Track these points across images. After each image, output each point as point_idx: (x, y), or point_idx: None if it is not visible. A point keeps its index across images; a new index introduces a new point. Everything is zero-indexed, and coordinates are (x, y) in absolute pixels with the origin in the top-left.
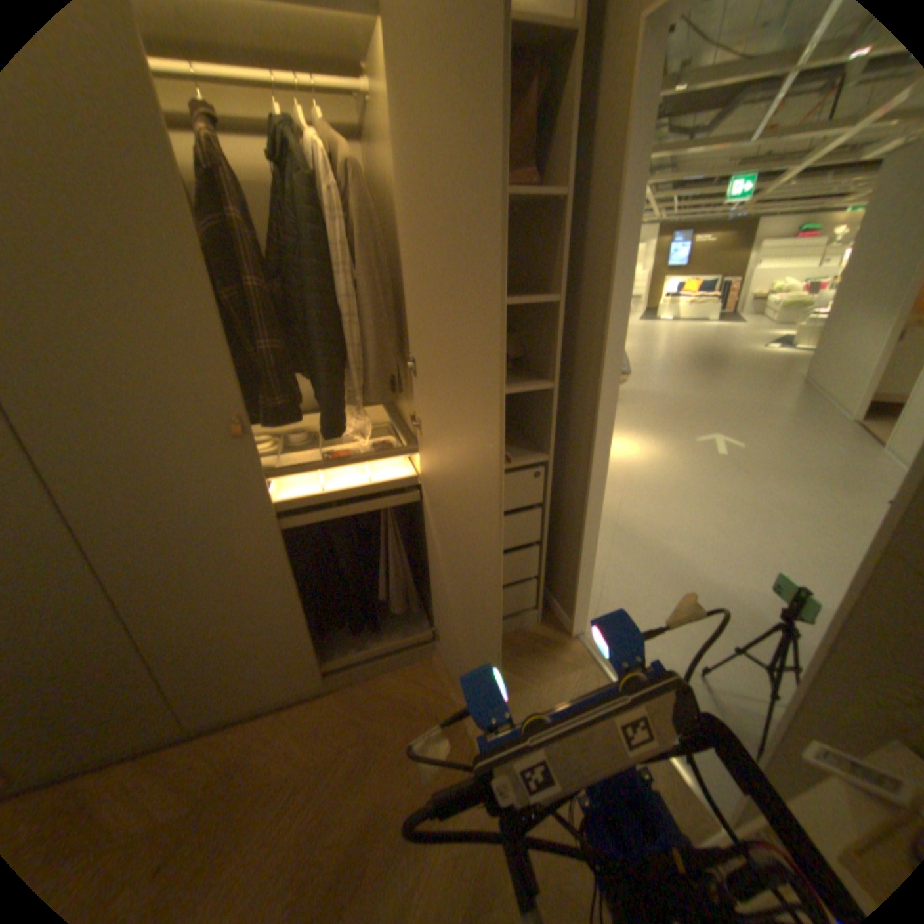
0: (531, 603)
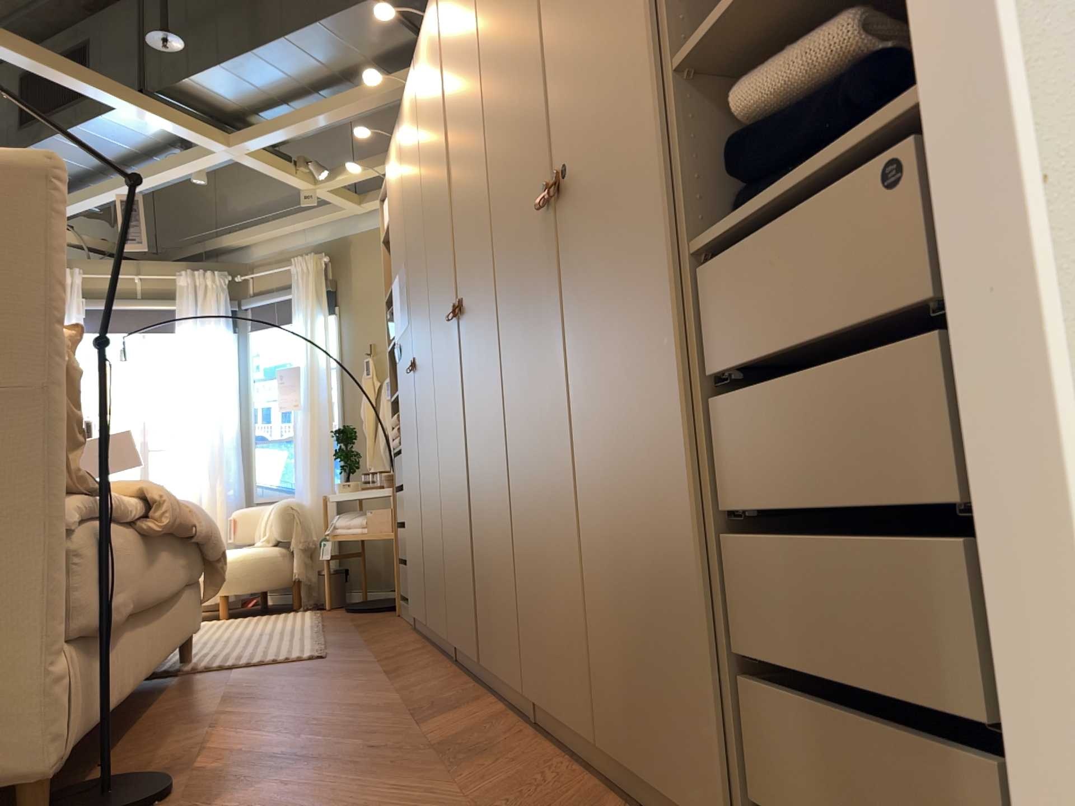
0: None
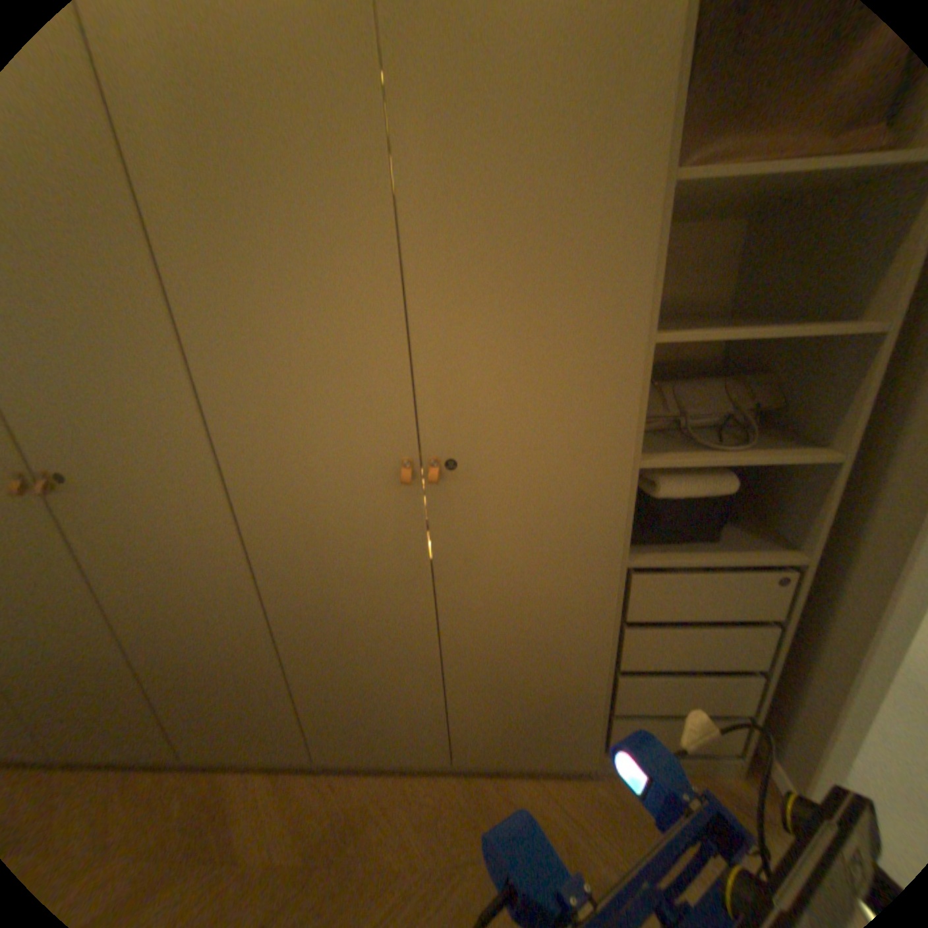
0: (737, 752)
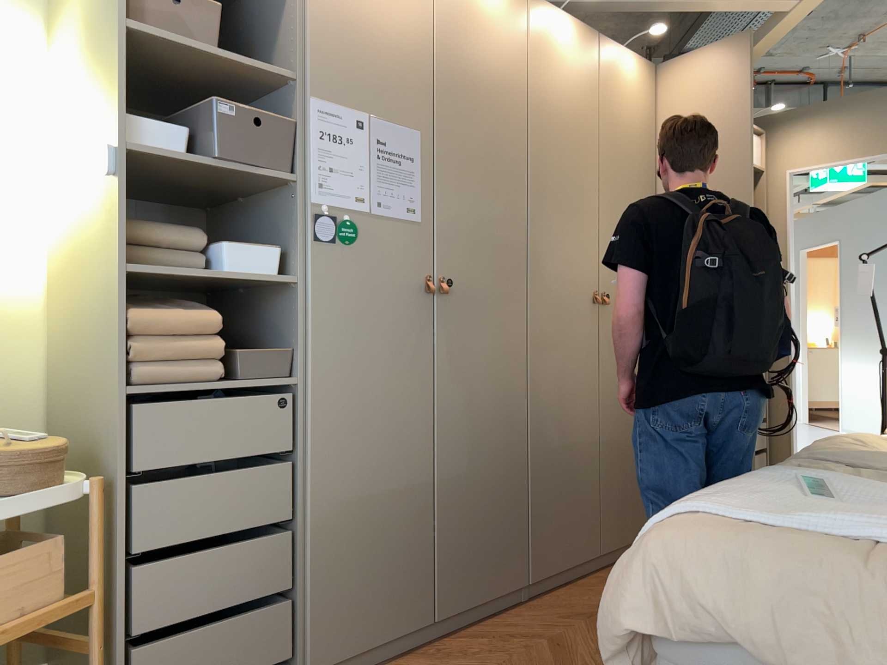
0: None
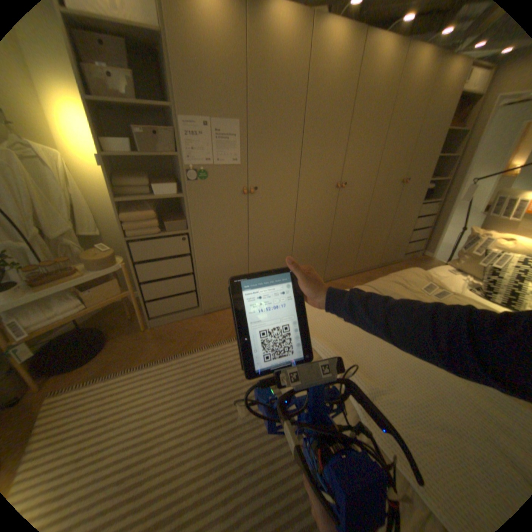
0: (422, 247)
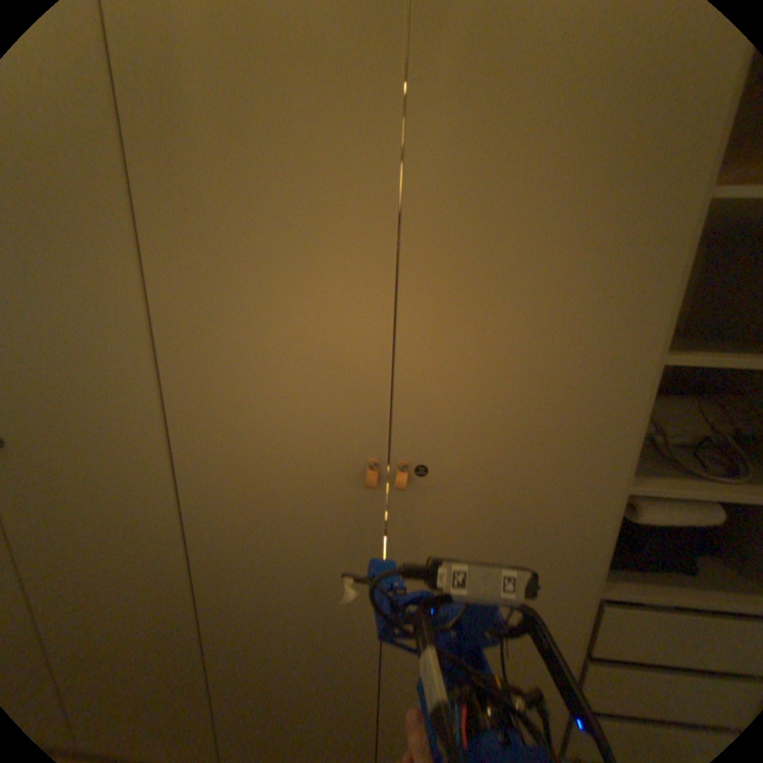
0: None
